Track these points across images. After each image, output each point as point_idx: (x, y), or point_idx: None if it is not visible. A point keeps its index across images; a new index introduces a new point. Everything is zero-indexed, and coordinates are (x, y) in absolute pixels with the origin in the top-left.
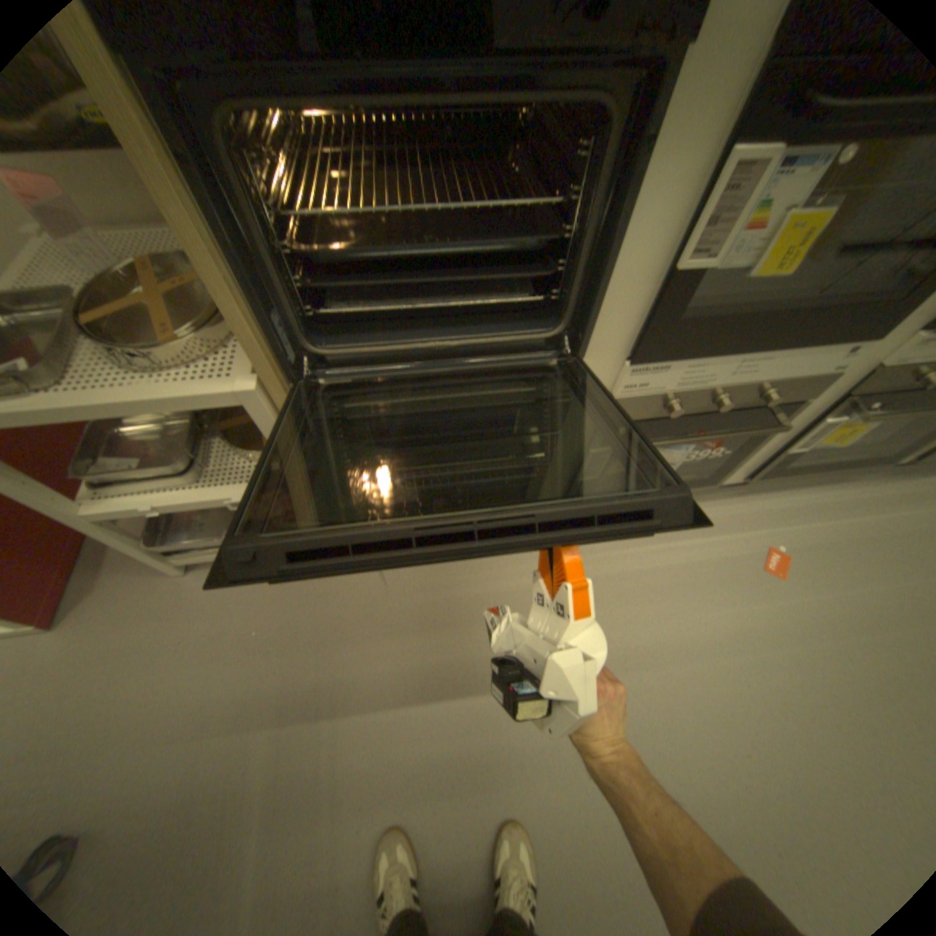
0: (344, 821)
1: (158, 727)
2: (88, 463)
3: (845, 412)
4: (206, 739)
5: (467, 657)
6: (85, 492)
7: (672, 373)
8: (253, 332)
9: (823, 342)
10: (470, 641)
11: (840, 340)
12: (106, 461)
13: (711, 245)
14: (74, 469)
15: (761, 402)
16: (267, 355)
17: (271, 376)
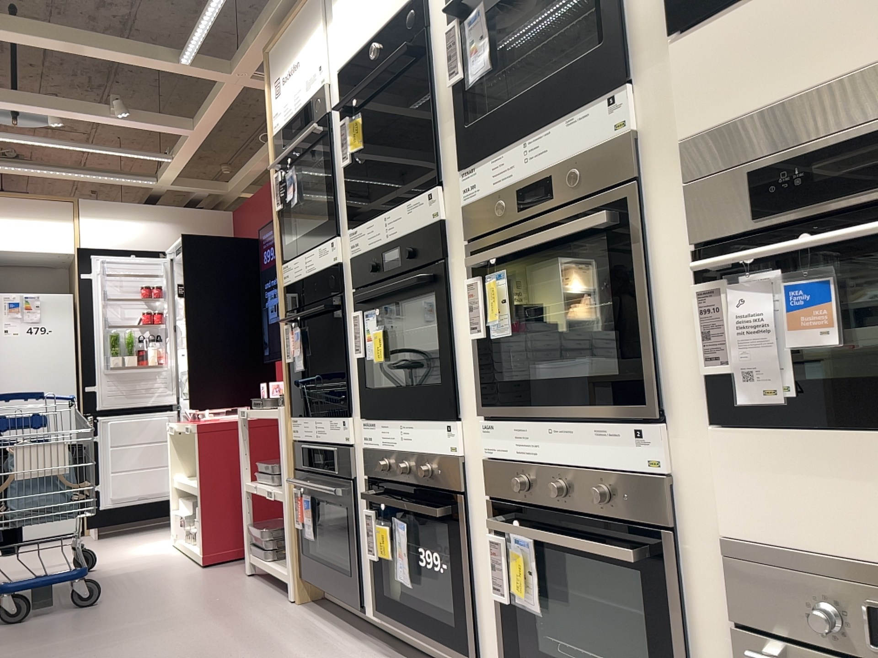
0: (102, 651)
1: (155, 600)
2: (266, 465)
3: (506, 535)
4: (150, 610)
5: (222, 655)
6: (257, 481)
7: (377, 433)
8: (286, 384)
9: (432, 421)
10: (237, 652)
11: (436, 419)
12: (268, 464)
13: (357, 349)
14: (260, 462)
15: (431, 485)
16: (287, 395)
17: (287, 407)
